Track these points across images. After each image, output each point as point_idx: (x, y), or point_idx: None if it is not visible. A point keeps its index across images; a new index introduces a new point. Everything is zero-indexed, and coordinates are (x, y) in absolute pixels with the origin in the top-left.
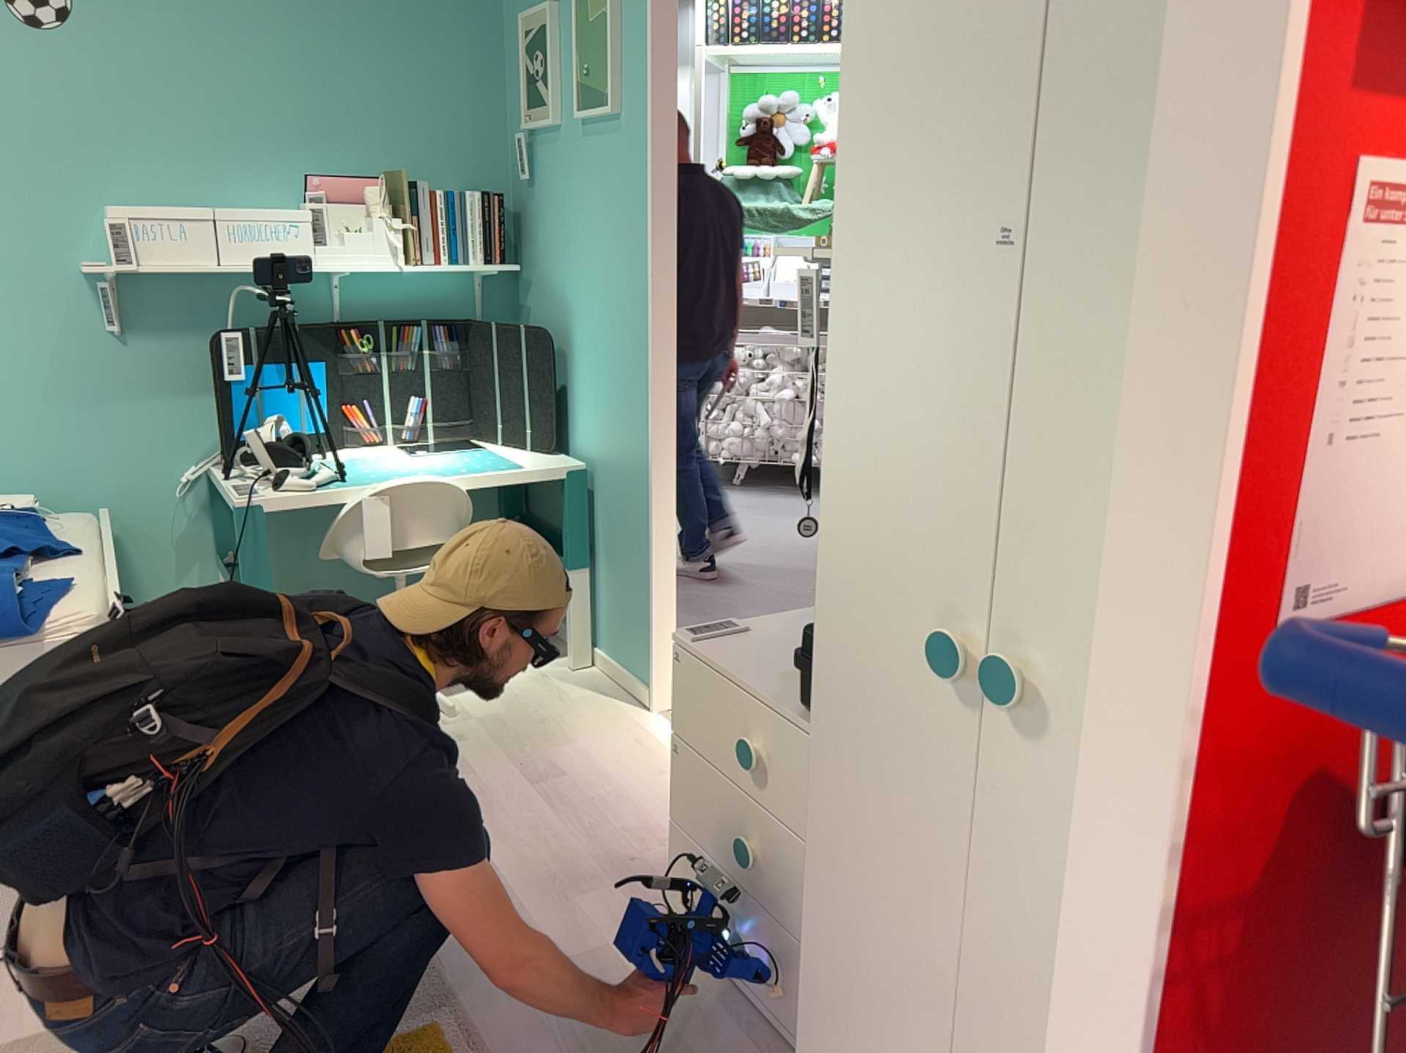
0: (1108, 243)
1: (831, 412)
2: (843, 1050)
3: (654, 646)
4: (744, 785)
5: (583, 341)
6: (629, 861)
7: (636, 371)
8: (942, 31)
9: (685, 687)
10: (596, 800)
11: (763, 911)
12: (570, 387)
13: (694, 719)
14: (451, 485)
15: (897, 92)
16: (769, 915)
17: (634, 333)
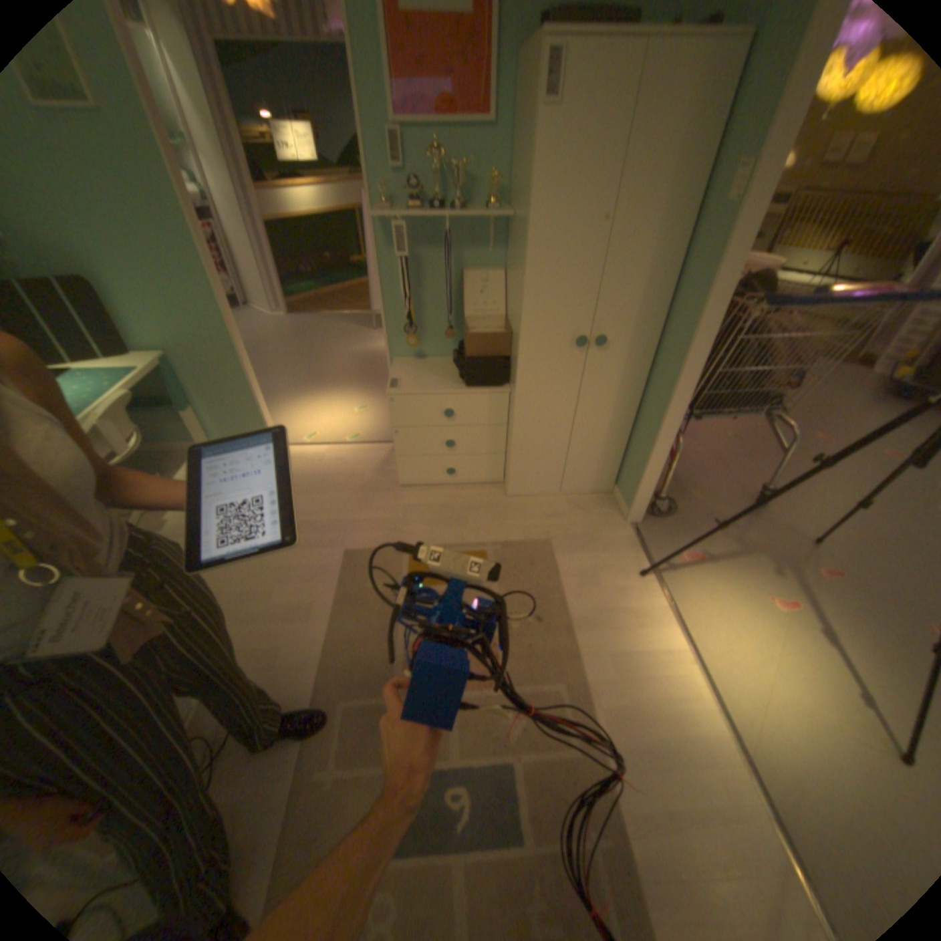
0: (636, 222)
1: (525, 284)
2: (527, 459)
3: (265, 419)
4: (441, 423)
5: (115, 278)
6: (363, 484)
7: (193, 288)
8: (584, 150)
9: (399, 407)
10: (318, 480)
11: (456, 455)
12: (110, 310)
13: (407, 416)
14: (120, 393)
15: (562, 169)
16: (458, 454)
17: (184, 266)
